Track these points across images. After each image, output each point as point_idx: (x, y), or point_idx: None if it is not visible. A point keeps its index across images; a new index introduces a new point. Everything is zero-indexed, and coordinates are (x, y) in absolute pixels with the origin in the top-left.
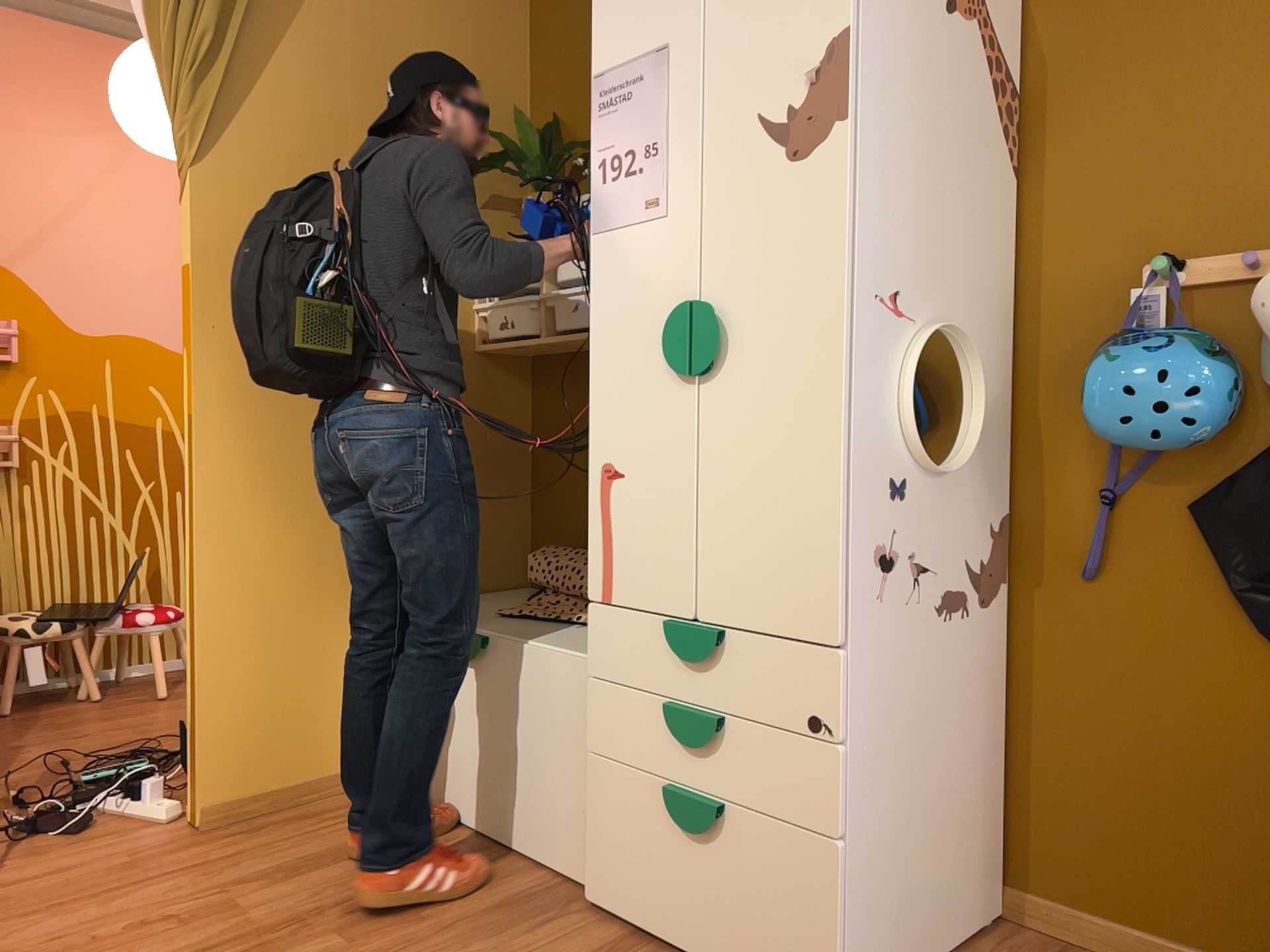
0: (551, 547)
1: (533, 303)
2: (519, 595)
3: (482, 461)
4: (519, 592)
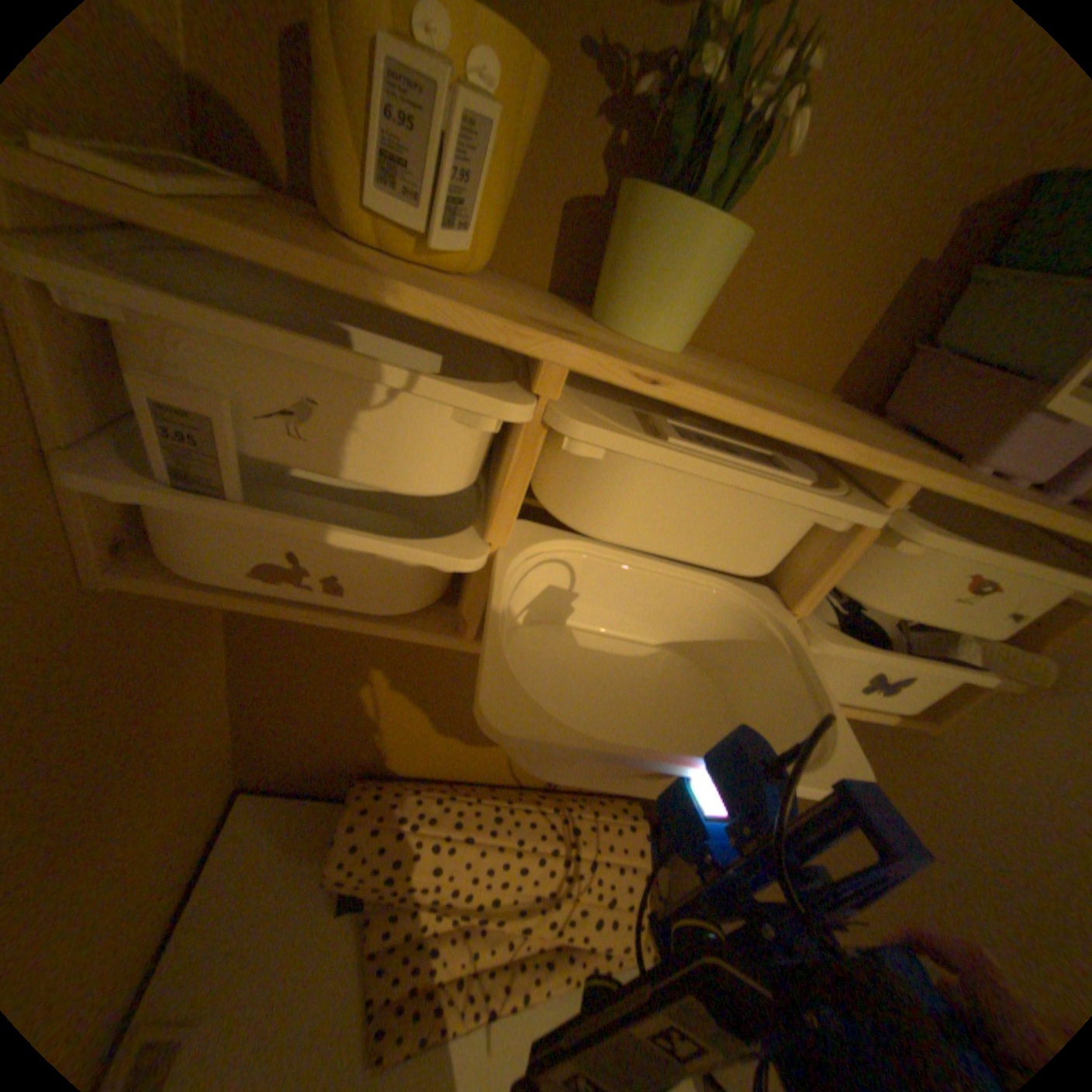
0: (368, 824)
1: (446, 536)
2: (278, 860)
3: (162, 757)
4: (263, 839)
